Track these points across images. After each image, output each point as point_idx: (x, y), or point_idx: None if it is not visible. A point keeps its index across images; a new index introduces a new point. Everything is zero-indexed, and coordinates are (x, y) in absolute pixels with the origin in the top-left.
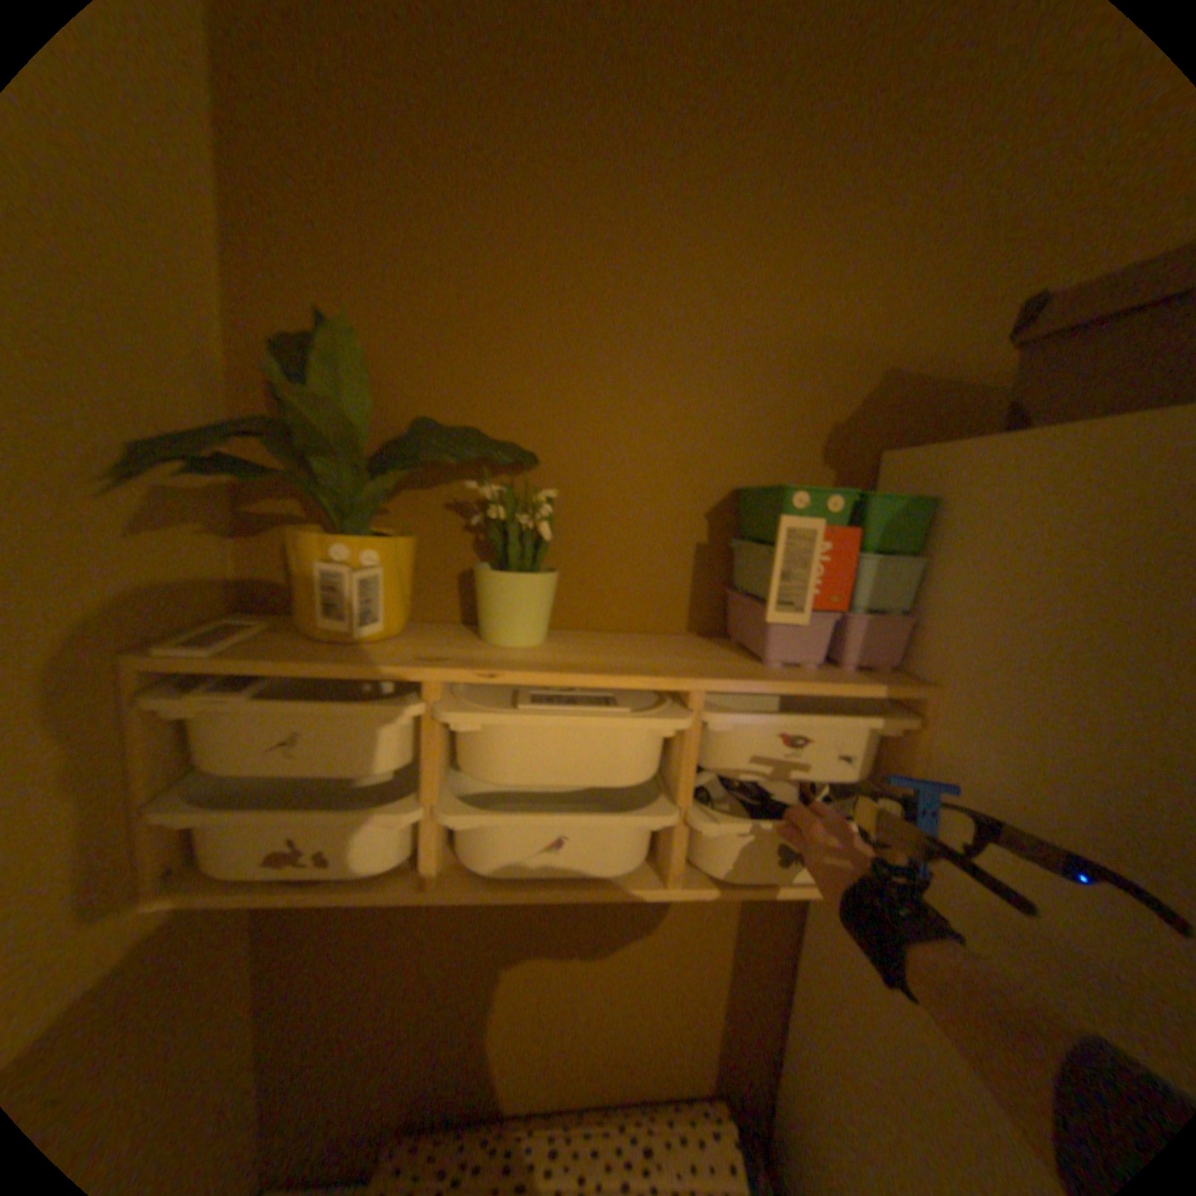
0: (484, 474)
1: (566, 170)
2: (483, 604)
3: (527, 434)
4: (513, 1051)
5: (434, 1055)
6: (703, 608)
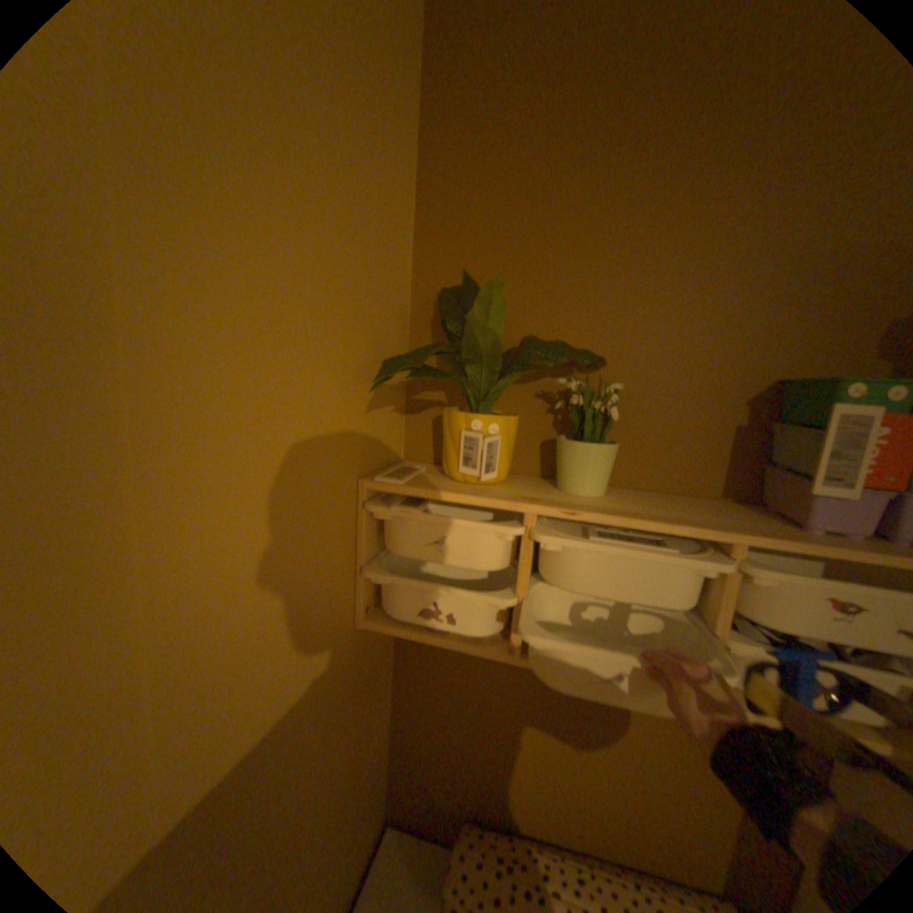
0: (565, 373)
1: (642, 147)
2: (560, 464)
3: (597, 343)
4: (552, 795)
5: (496, 777)
6: (739, 479)
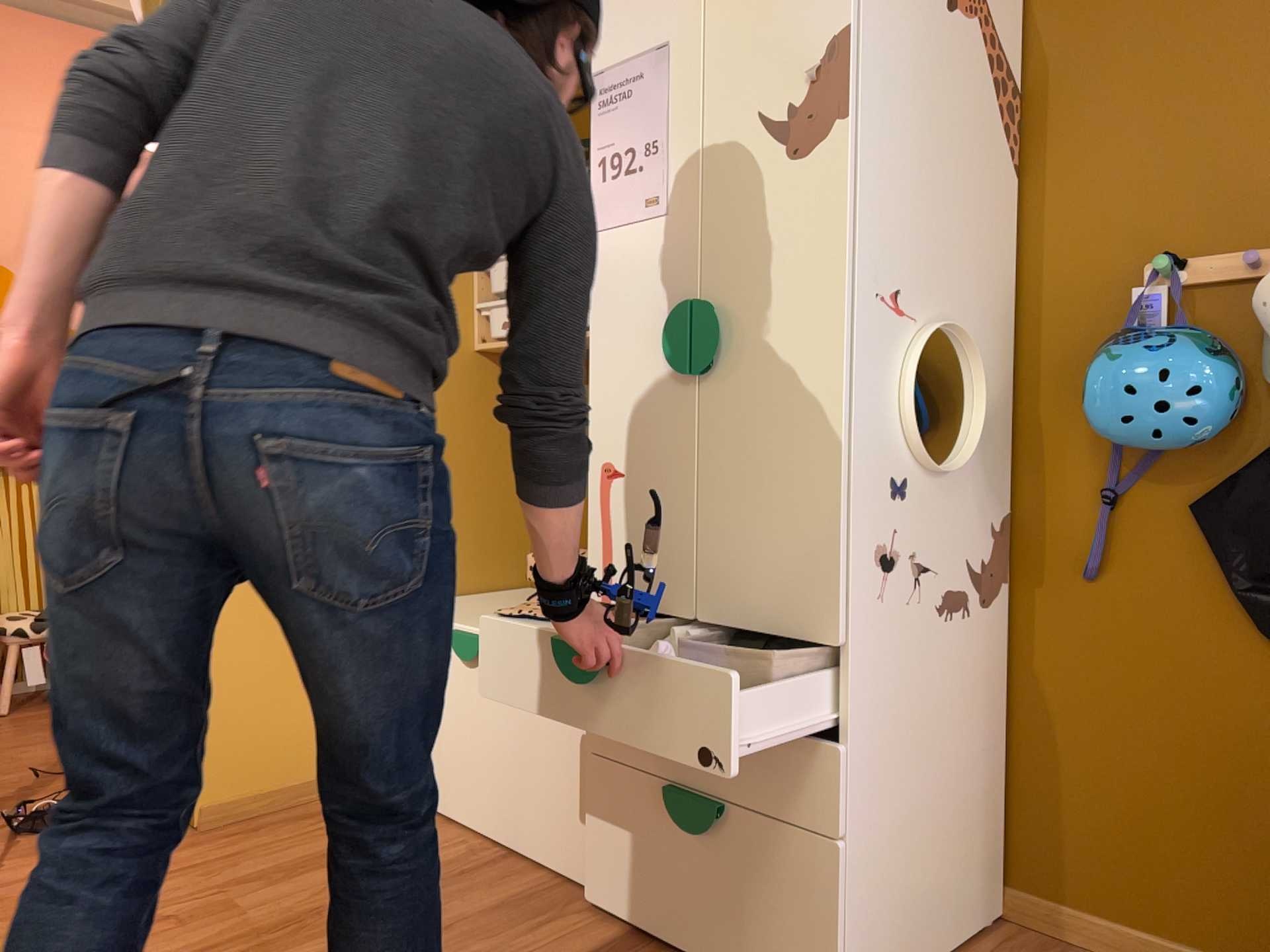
0: None
1: None
2: None
3: None
4: None
5: None
6: None
